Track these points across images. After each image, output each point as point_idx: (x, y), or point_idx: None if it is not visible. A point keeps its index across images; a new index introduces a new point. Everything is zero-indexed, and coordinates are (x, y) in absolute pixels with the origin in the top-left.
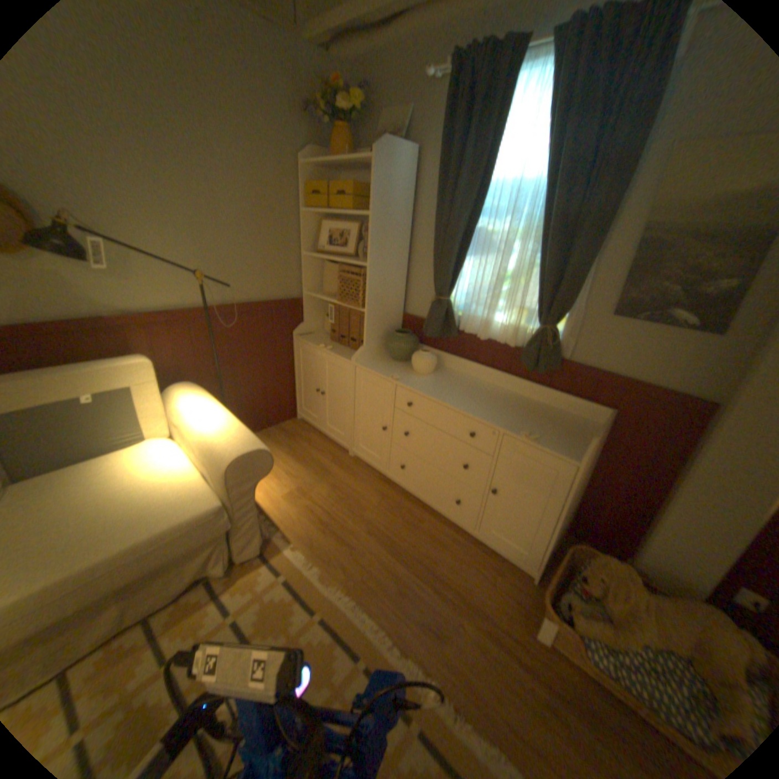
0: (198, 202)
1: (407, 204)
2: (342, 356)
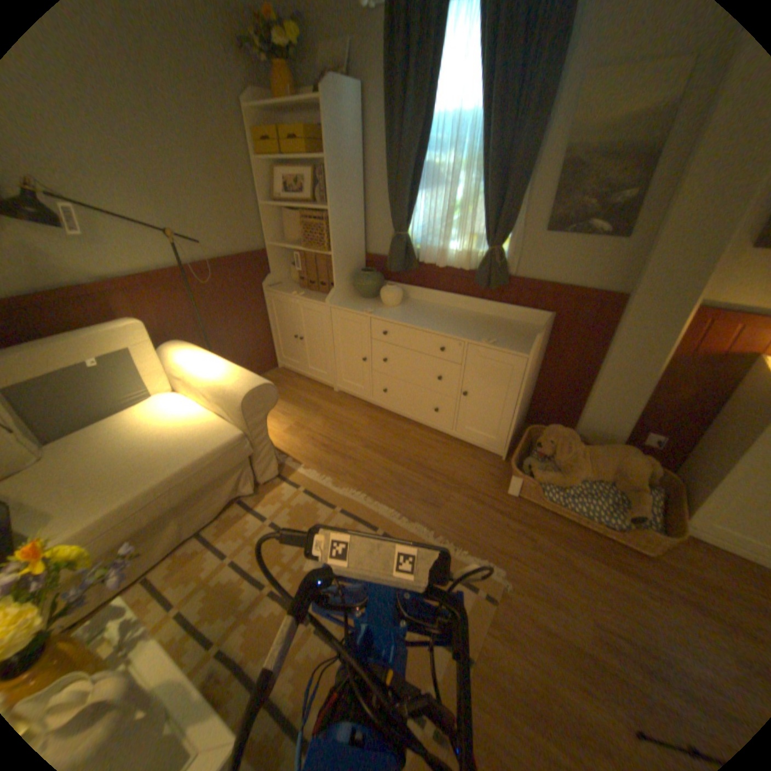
0: (151, 158)
1: (357, 144)
2: (314, 300)
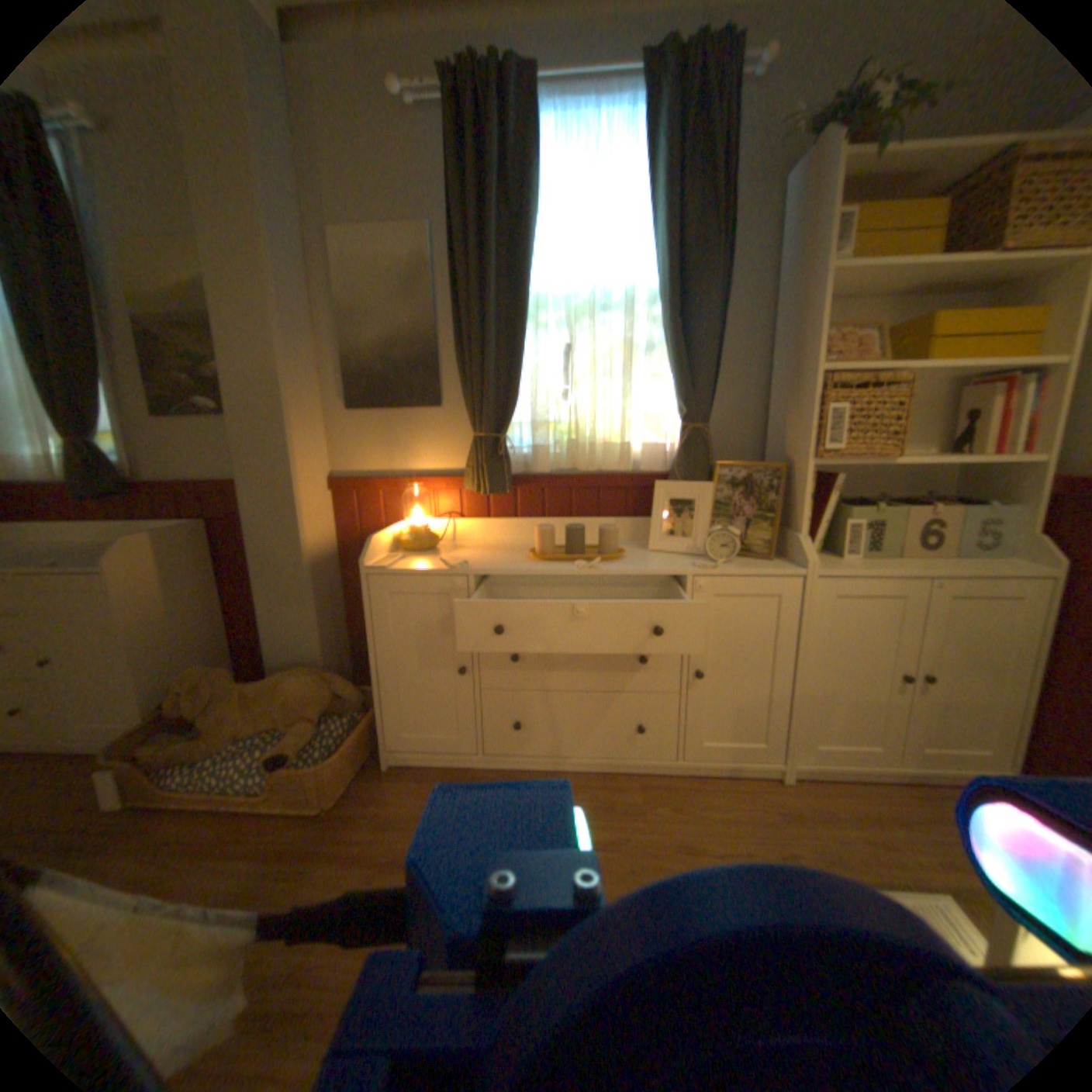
0: None
1: None
2: None
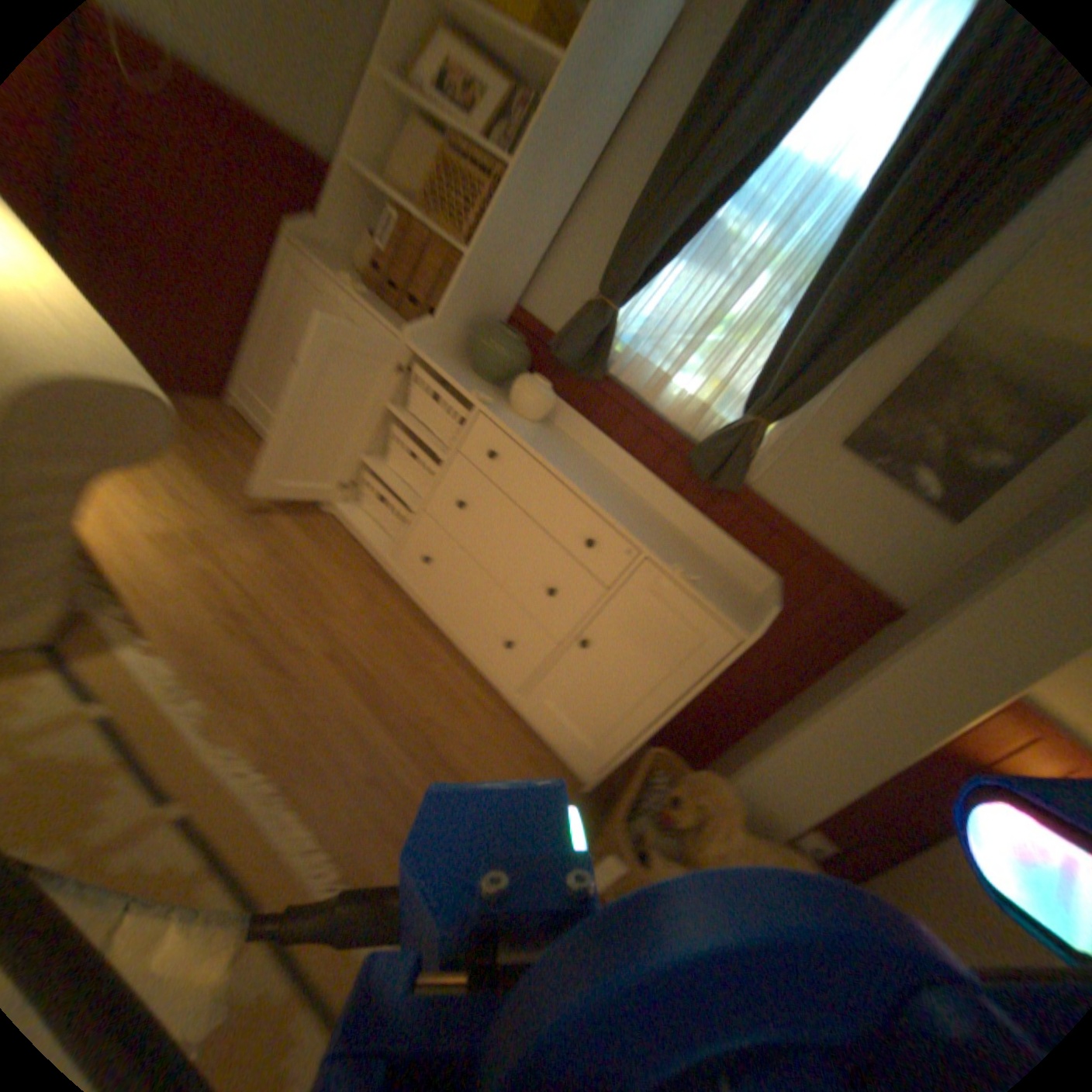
0: None
1: (619, 106)
2: (383, 320)
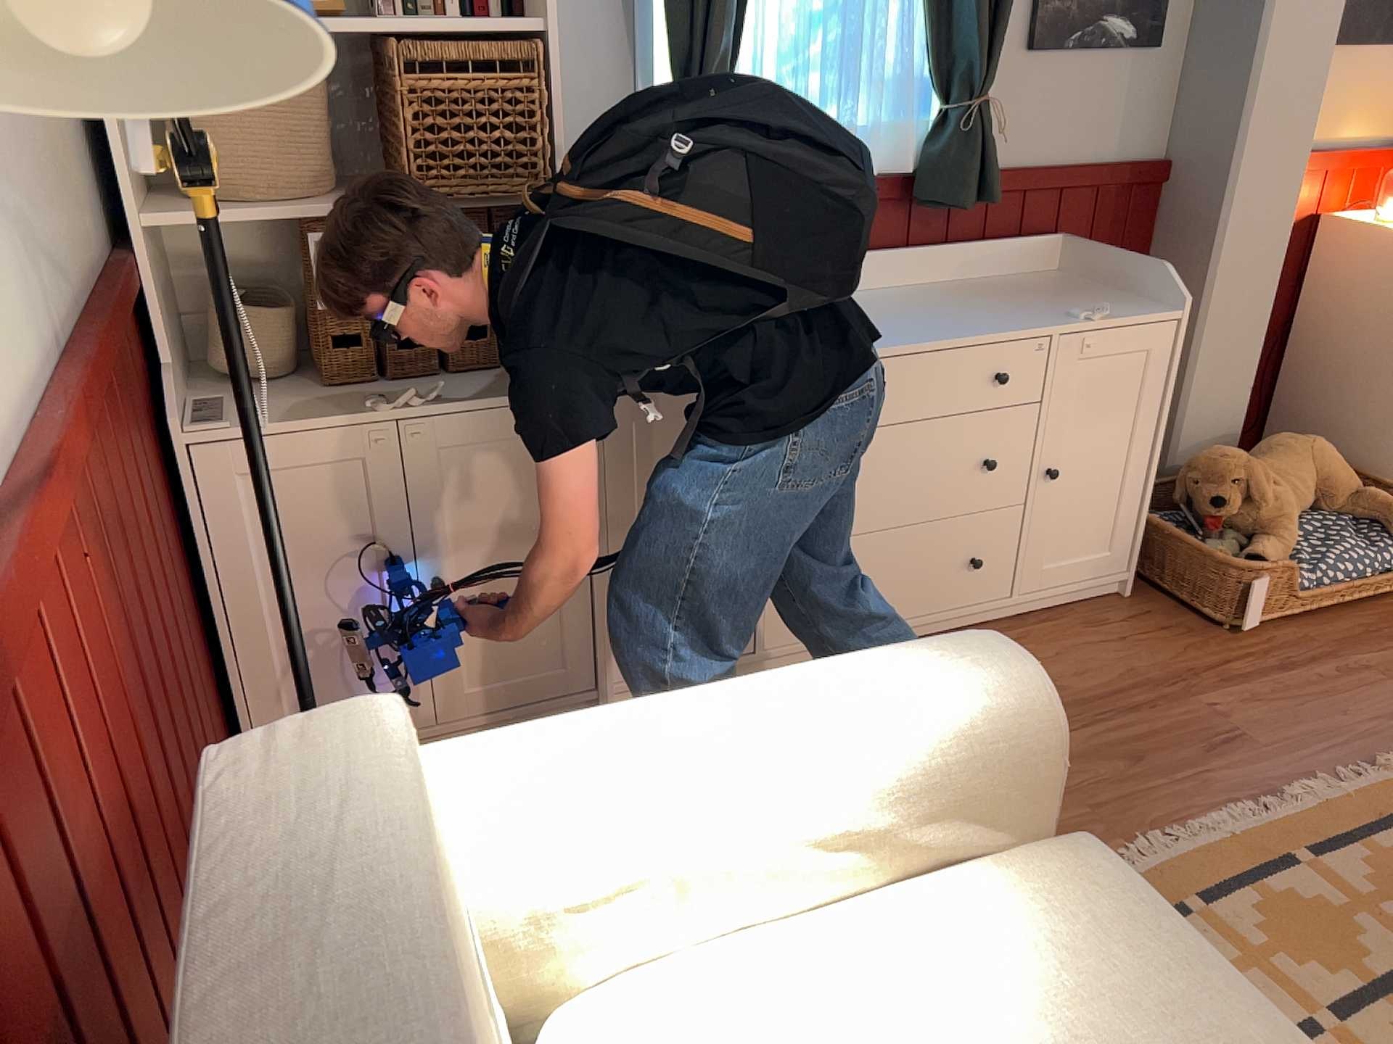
0: None
1: None
2: (502, 395)
